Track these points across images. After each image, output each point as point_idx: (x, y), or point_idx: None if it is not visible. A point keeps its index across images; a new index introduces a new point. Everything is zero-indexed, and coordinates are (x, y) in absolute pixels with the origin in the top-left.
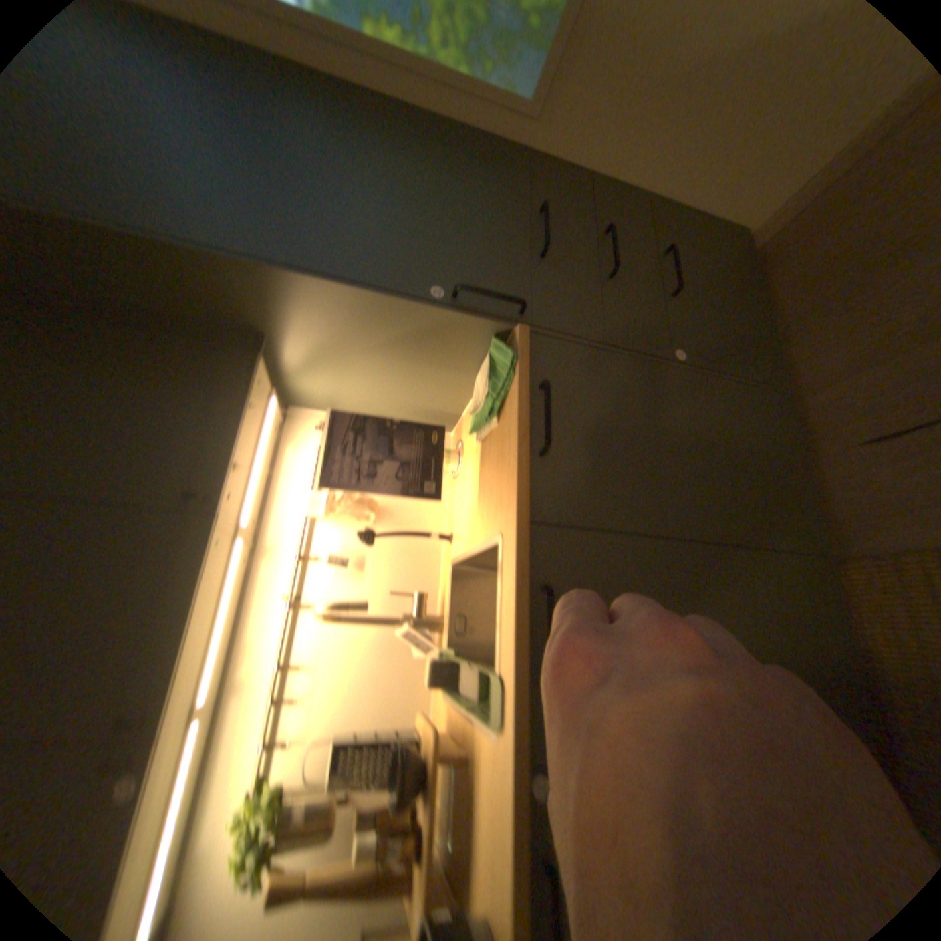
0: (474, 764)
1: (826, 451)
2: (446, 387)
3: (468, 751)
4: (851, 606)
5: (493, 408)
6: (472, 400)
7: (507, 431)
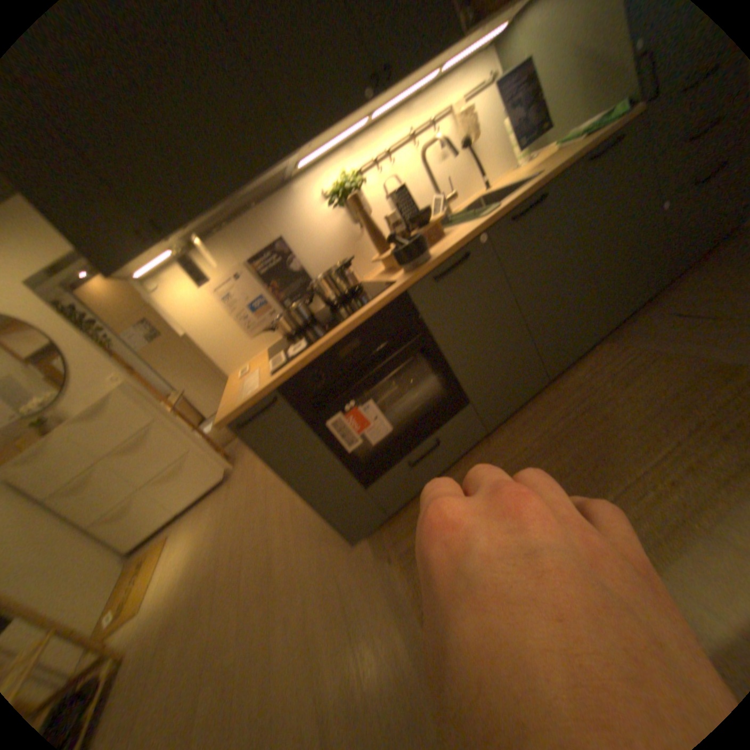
0: (451, 231)
1: (651, 312)
2: (565, 118)
3: (446, 232)
4: (589, 355)
5: (588, 131)
6: (573, 130)
7: (587, 140)
